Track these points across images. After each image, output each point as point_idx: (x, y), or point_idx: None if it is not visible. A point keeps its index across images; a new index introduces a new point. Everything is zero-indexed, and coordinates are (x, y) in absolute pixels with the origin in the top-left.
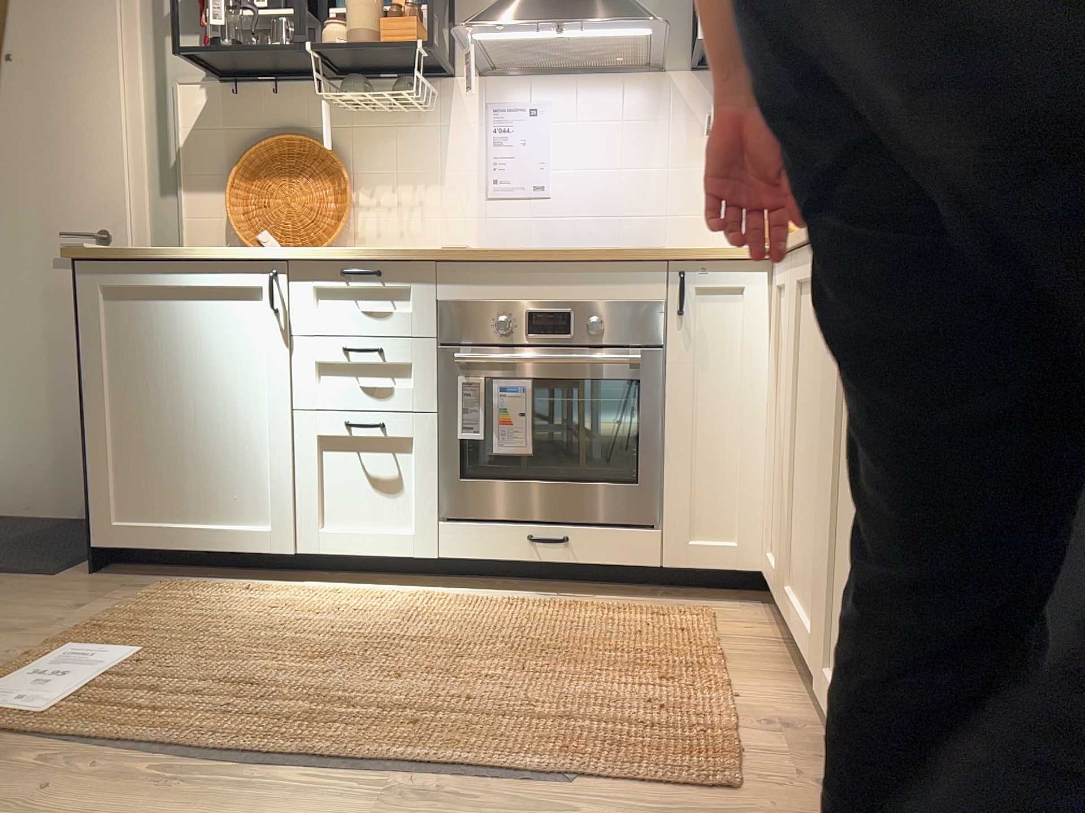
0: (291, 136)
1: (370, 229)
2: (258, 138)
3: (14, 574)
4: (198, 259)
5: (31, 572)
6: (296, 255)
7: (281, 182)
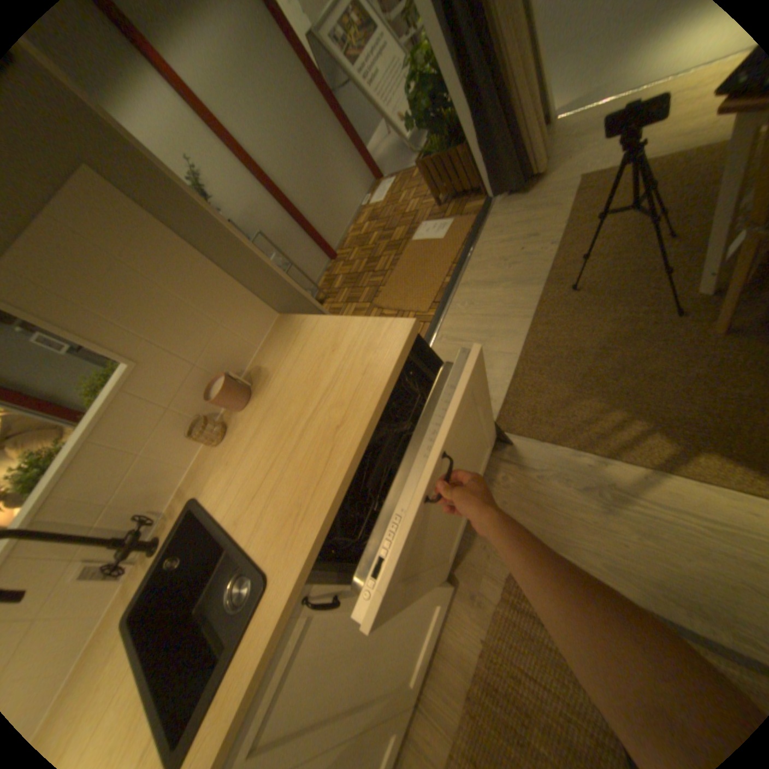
0: None
1: None
2: None
3: None
4: None
5: None
6: None
7: None
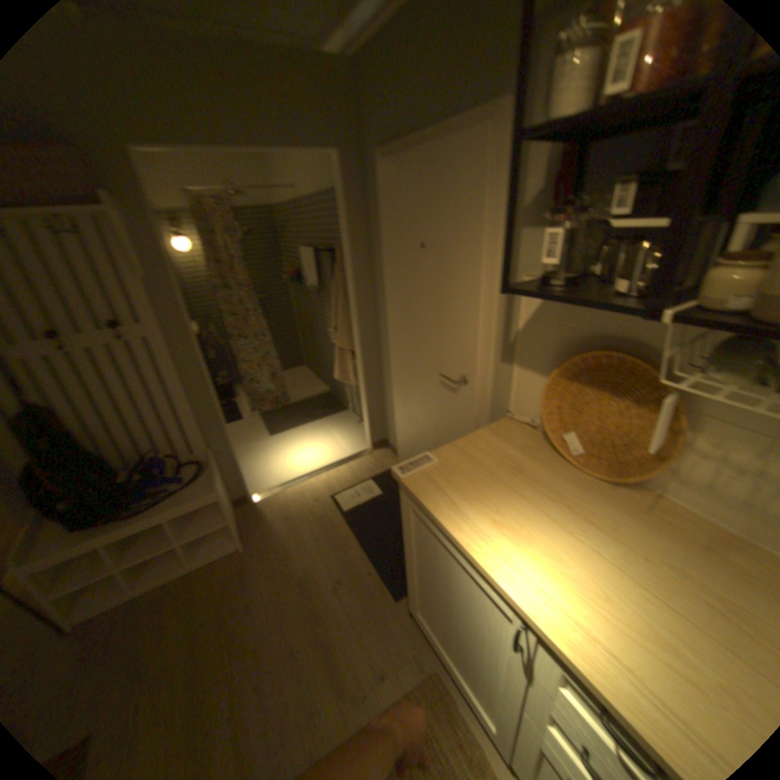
0: (627, 354)
1: (703, 476)
2: (590, 339)
3: (384, 582)
4: (465, 552)
5: (390, 586)
6: (551, 643)
7: (602, 393)
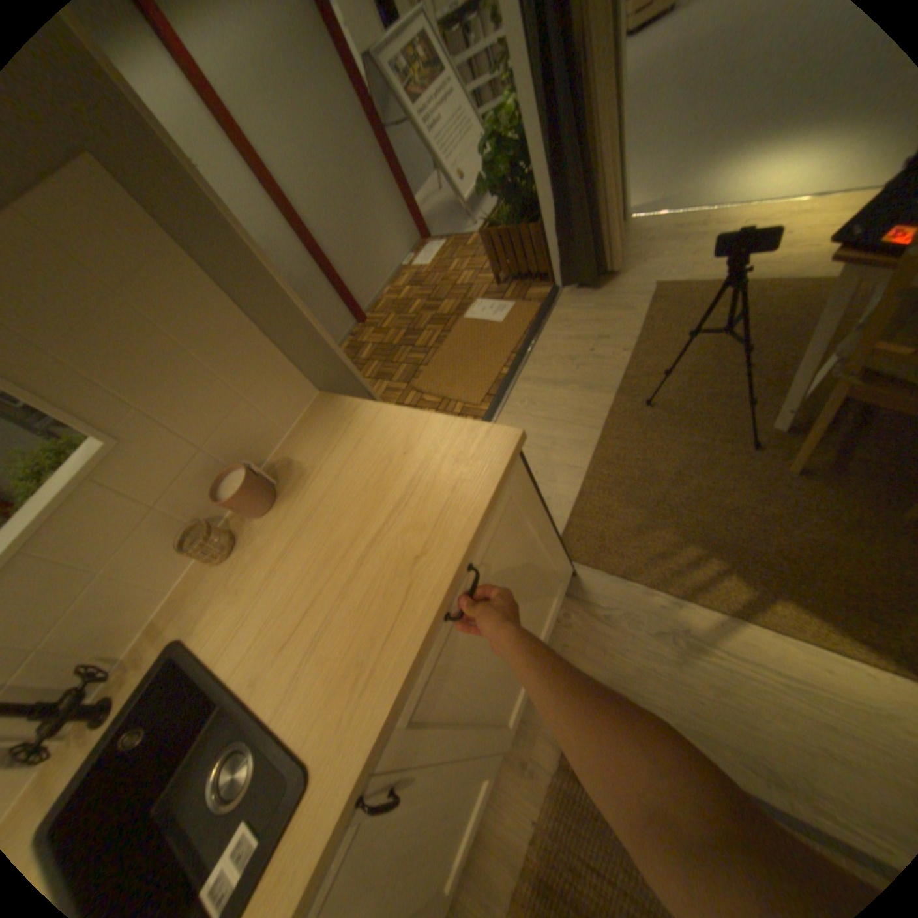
0: None
1: None
2: None
3: None
4: None
5: None
6: None
7: None
